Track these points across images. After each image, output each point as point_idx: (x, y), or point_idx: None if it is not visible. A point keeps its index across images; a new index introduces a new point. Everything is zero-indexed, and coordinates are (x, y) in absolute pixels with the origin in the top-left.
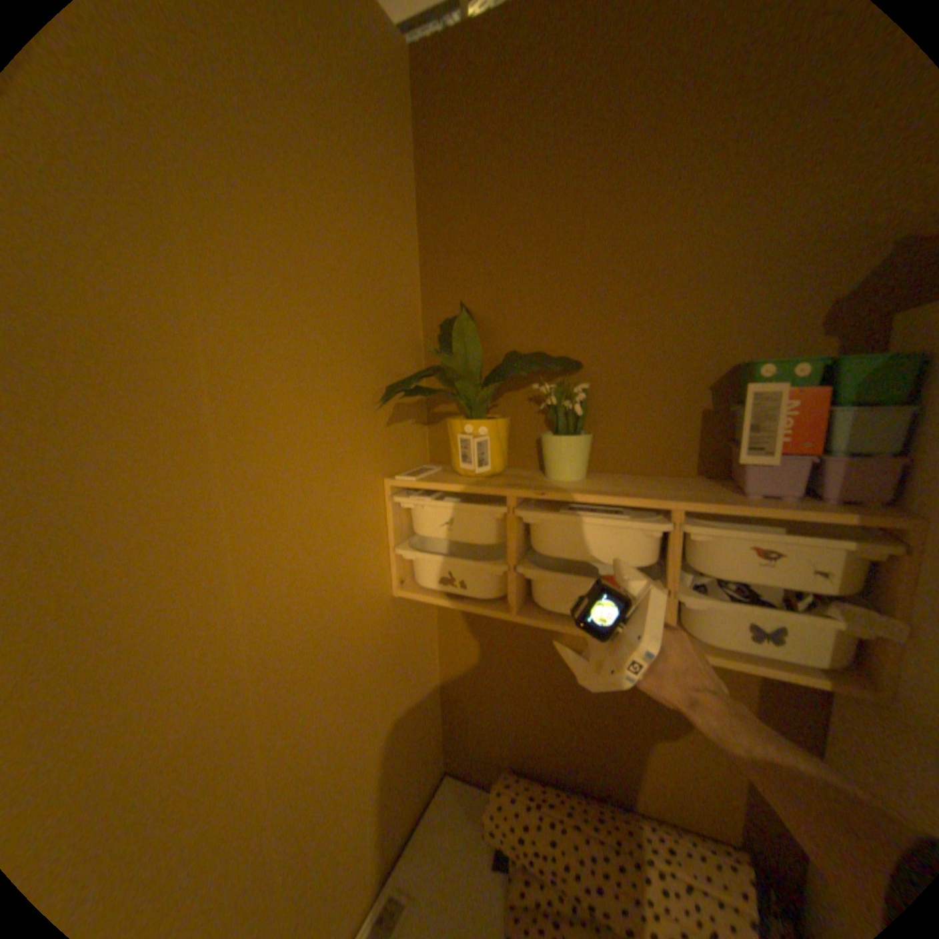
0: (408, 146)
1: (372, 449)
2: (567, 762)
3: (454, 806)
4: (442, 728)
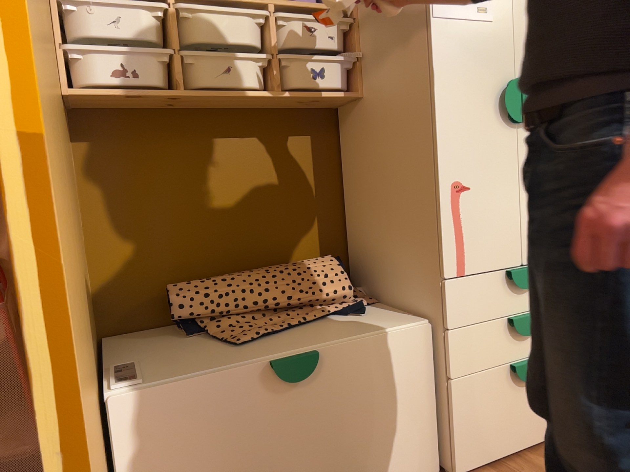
0: None
1: None
2: (213, 261)
3: (128, 340)
4: (92, 289)
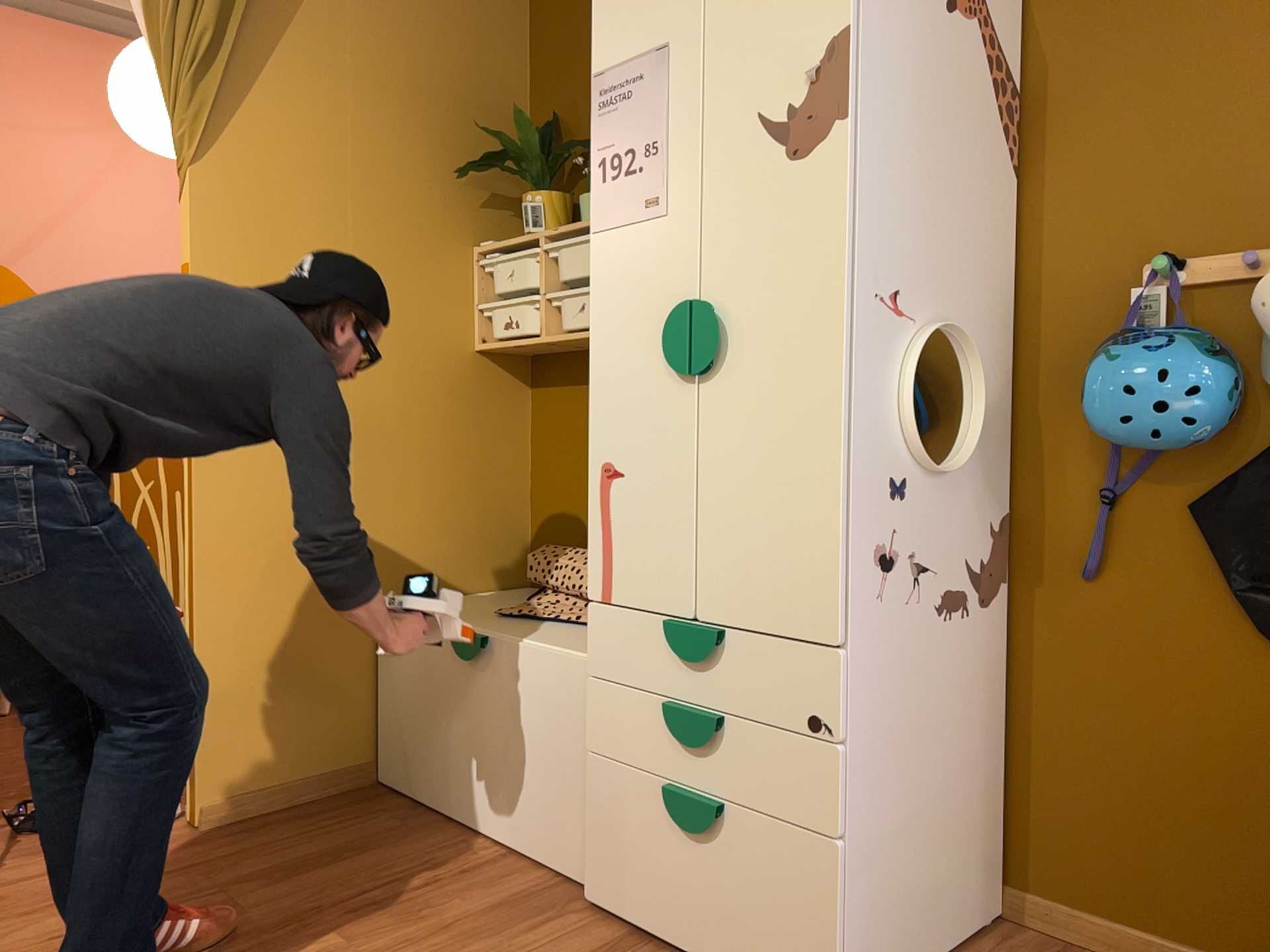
0: (523, 4)
1: (463, 221)
2: None
3: (520, 593)
4: (528, 536)
